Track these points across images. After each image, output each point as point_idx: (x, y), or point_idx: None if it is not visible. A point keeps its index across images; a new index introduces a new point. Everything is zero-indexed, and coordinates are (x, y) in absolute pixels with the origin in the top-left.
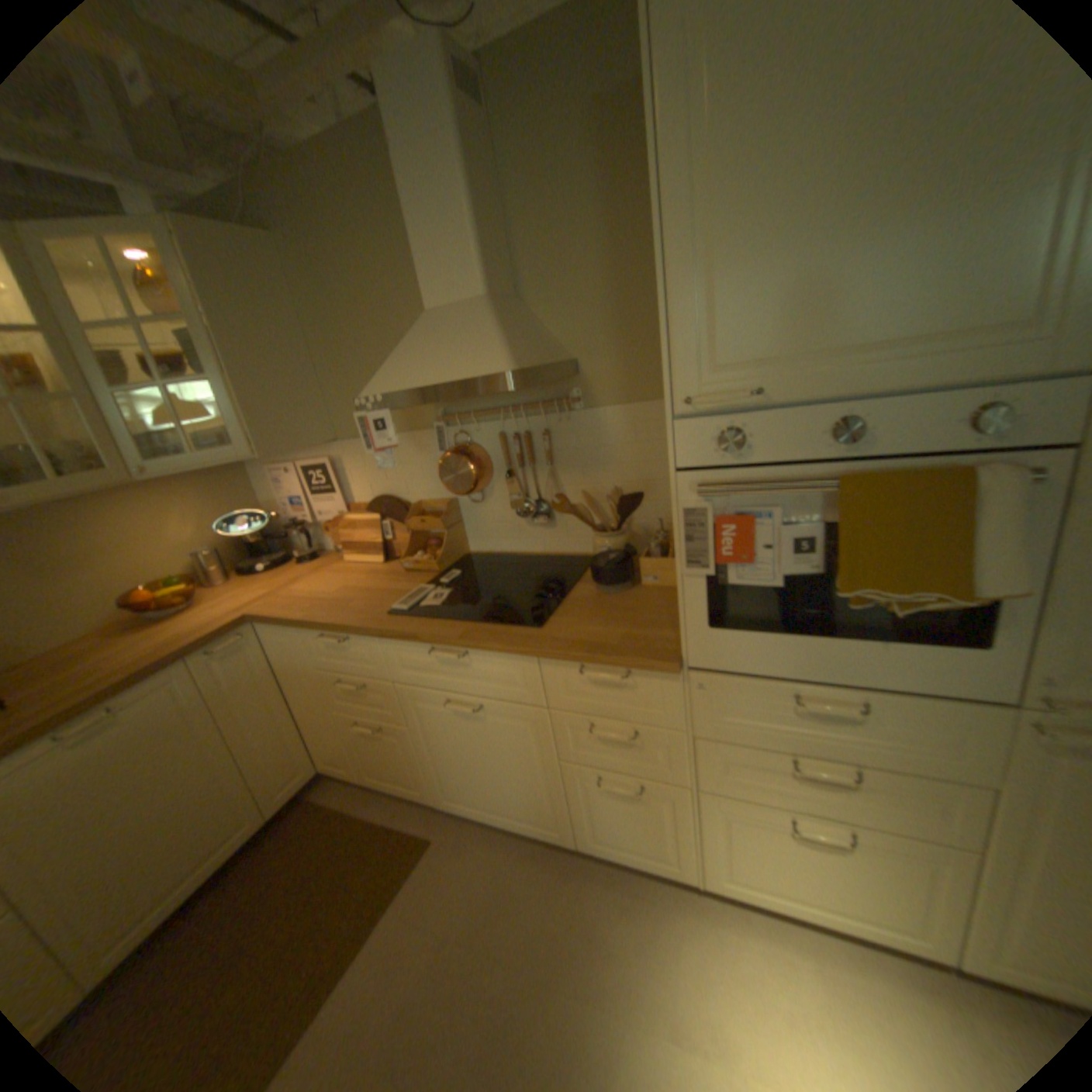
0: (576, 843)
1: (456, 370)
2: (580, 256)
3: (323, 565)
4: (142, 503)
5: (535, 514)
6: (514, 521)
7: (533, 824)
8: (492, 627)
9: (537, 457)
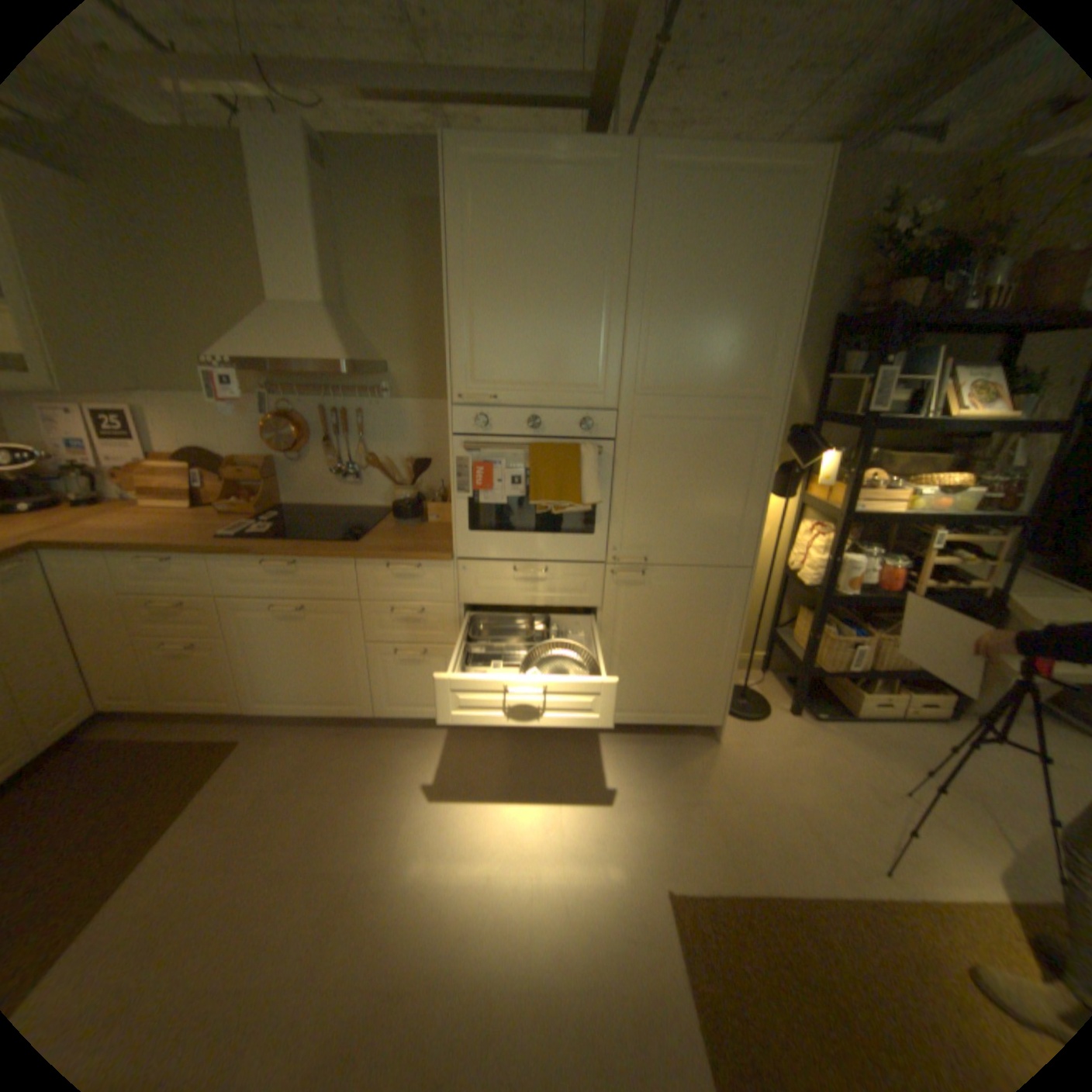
0: (373, 712)
1: (299, 353)
2: (393, 295)
3: (109, 511)
4: None
5: (344, 475)
6: (326, 480)
7: (338, 704)
8: (316, 544)
9: (350, 430)
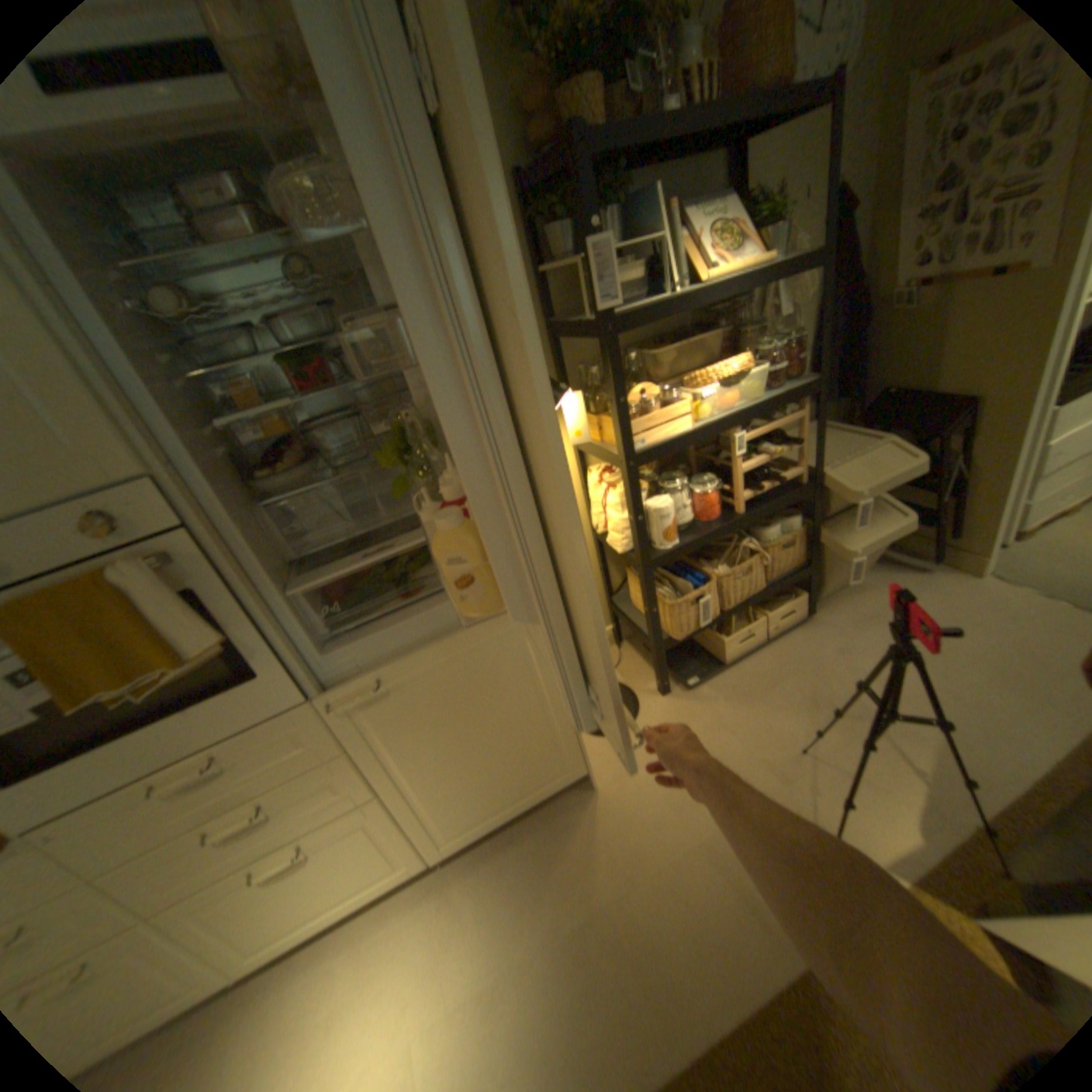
0: None
1: None
2: None
3: None
4: None
5: None
6: None
7: None
8: None
9: None
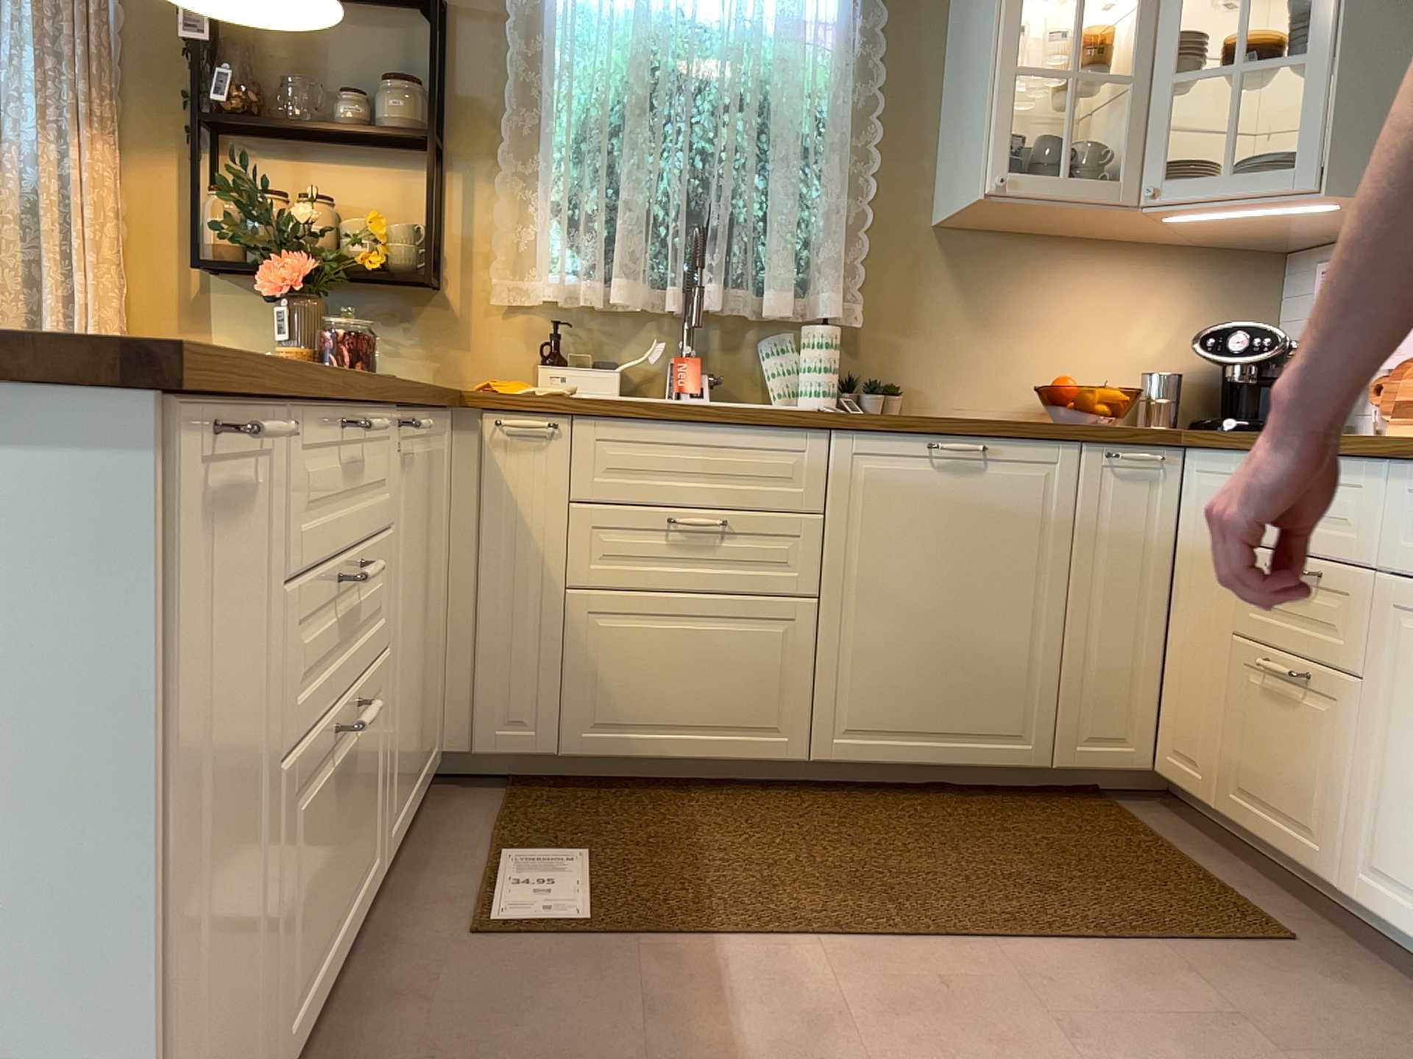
0: None
1: None
2: None
3: None
4: (1123, 276)
5: None
6: None
7: None
8: None
9: None
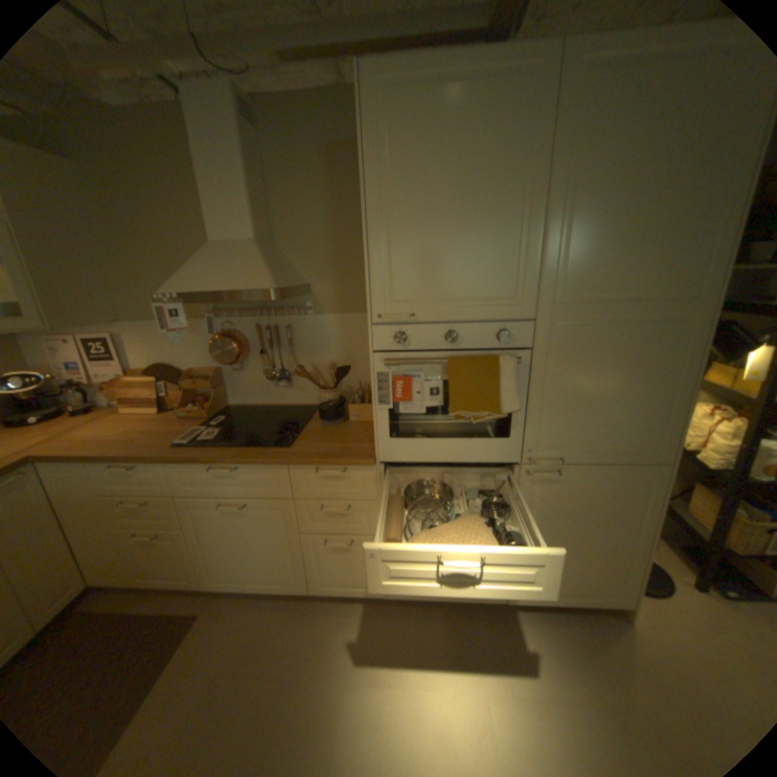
0: (308, 590)
1: (235, 283)
2: (313, 225)
3: (97, 417)
4: None
5: (278, 378)
6: (263, 383)
7: (278, 583)
8: (255, 449)
9: (282, 342)
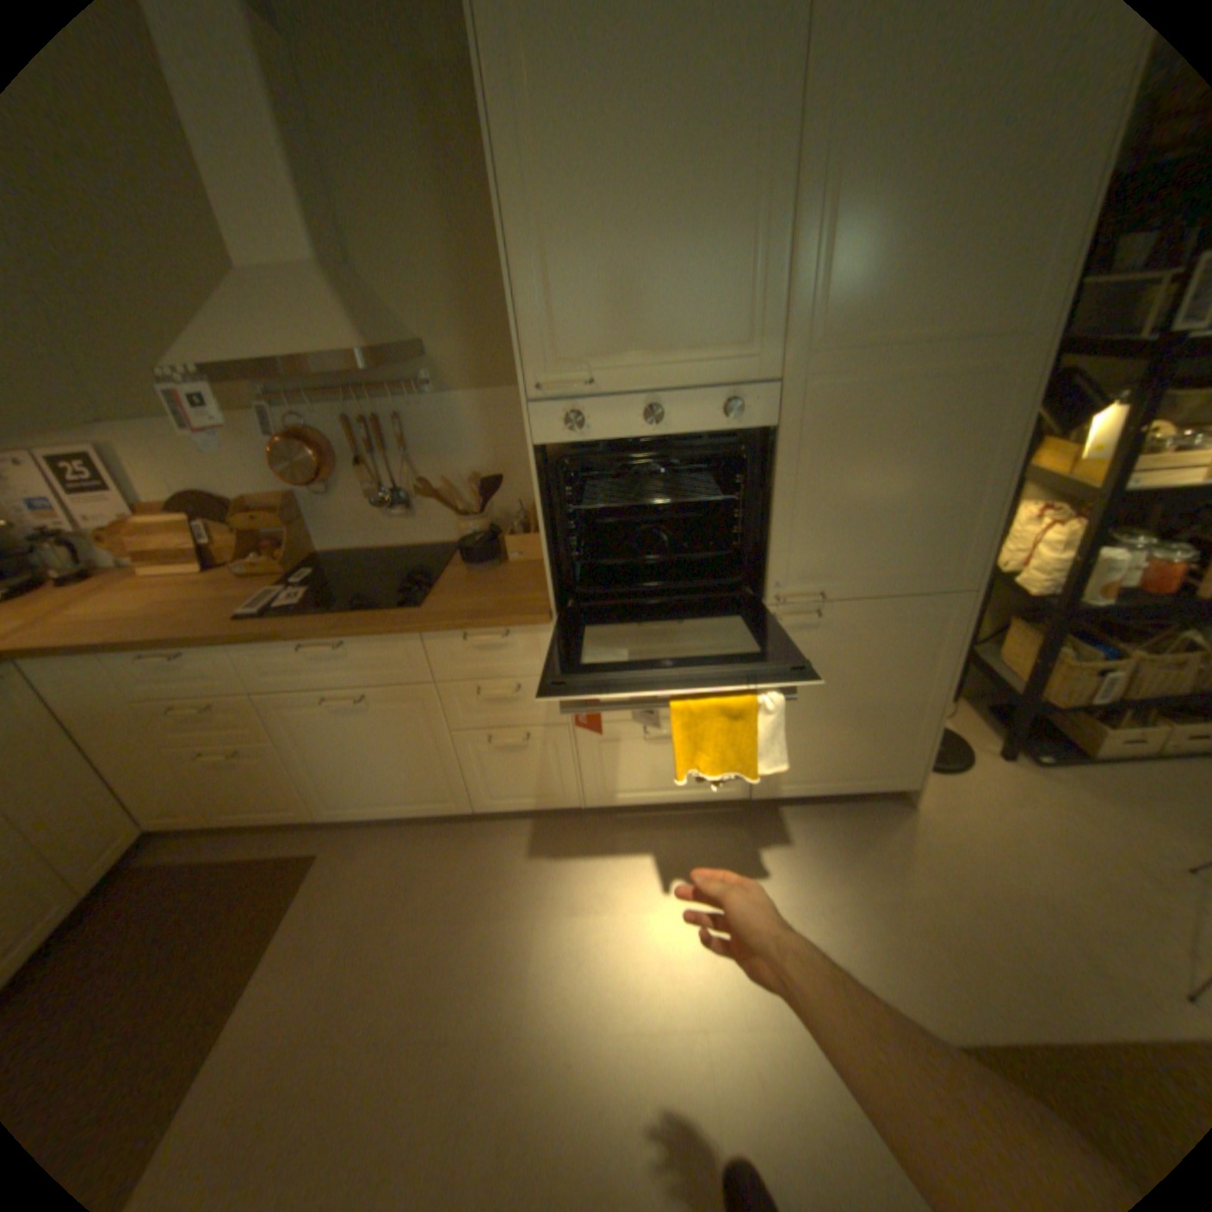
0: (471, 806)
1: (293, 343)
2: (415, 232)
3: (101, 584)
4: None
5: (389, 504)
6: (366, 513)
7: (426, 801)
8: (365, 614)
9: (387, 443)
